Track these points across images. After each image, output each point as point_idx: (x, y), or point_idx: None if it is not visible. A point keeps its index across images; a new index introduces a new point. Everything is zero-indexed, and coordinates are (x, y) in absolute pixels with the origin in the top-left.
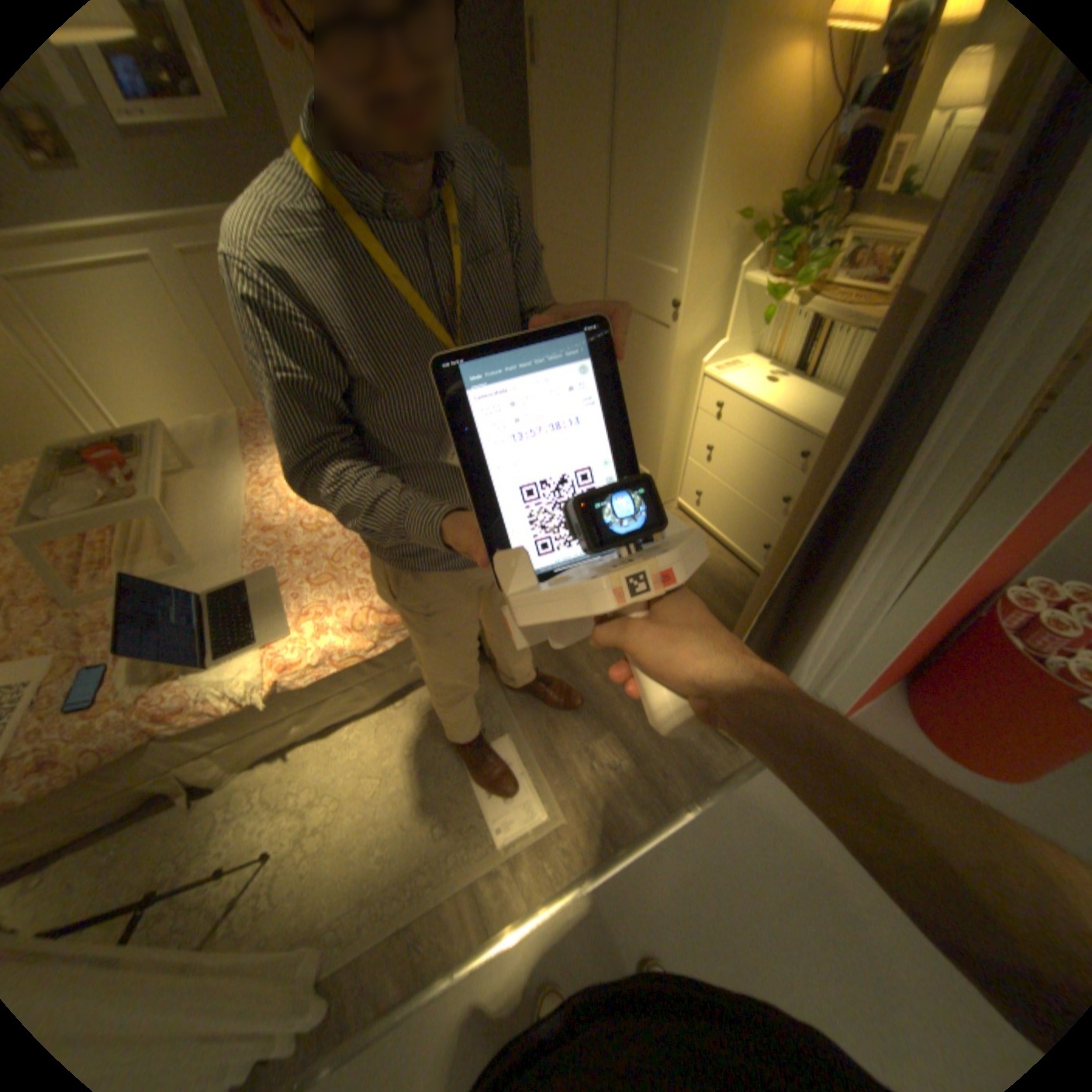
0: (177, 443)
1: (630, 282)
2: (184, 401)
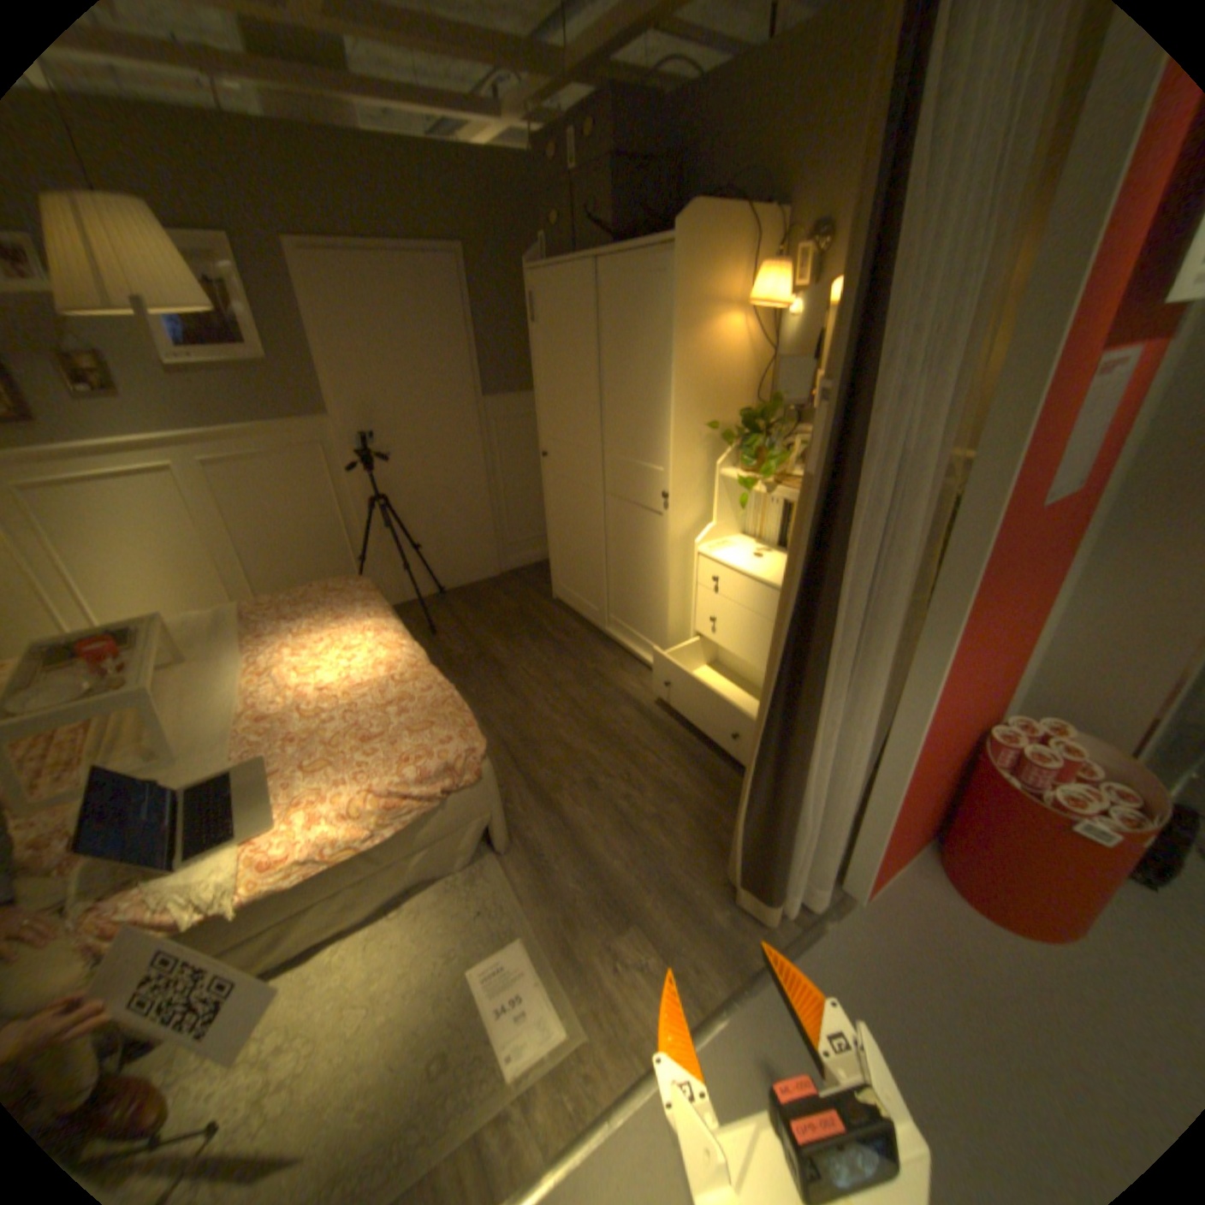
0: (173, 636)
1: (625, 479)
2: (179, 599)
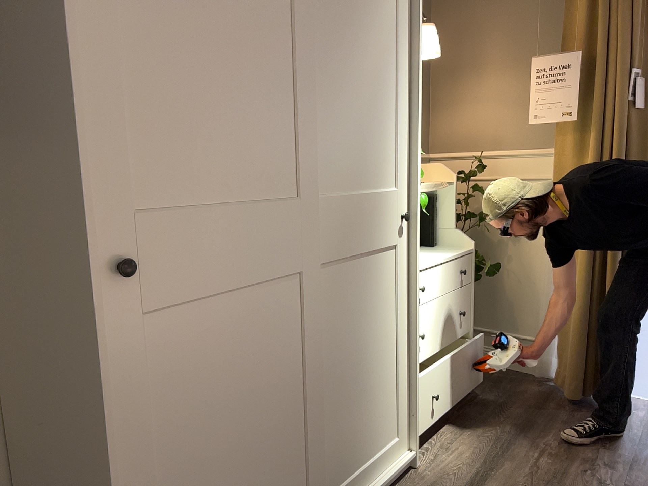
0: None
1: (350, 225)
2: None
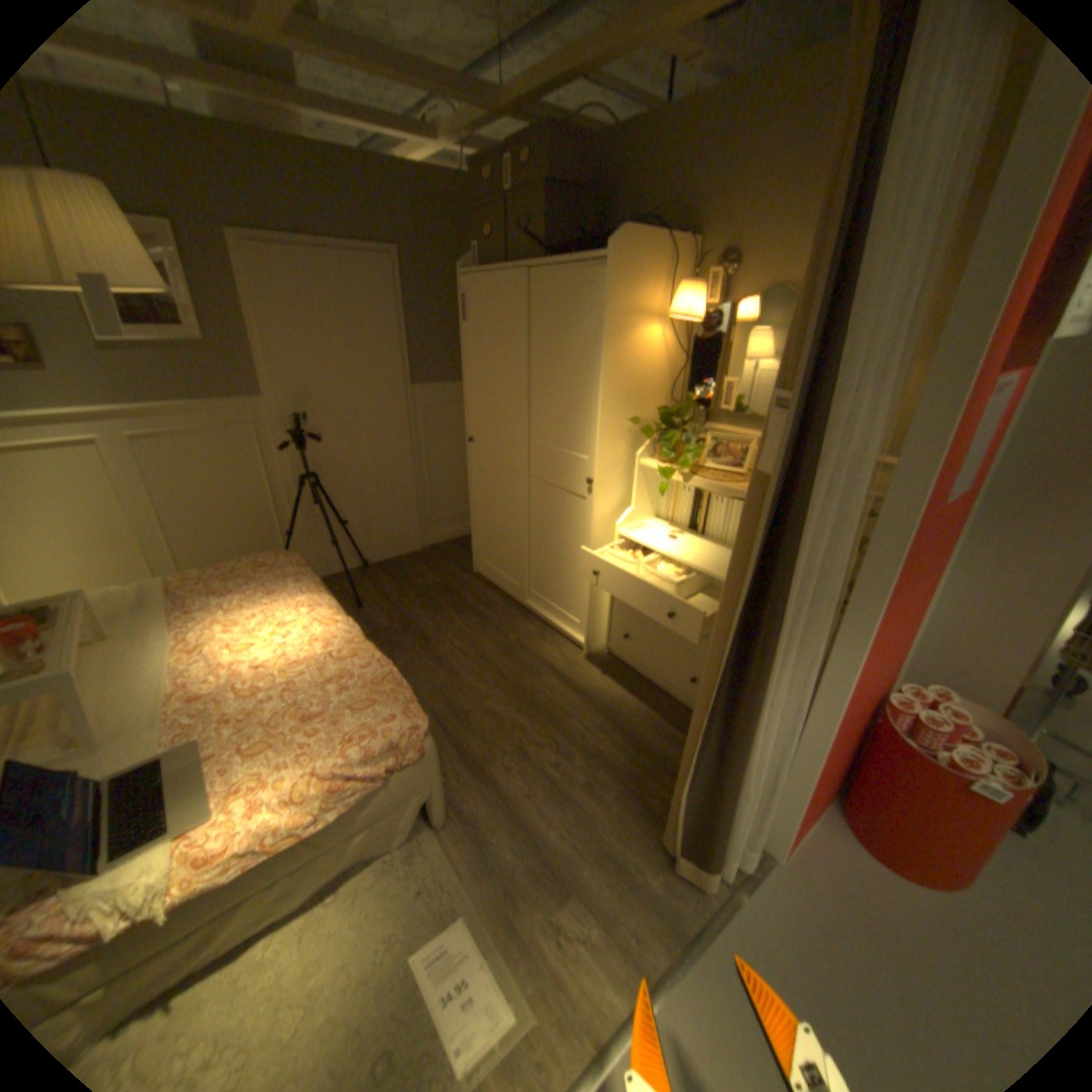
0: (95, 613)
1: (550, 465)
2: (96, 572)
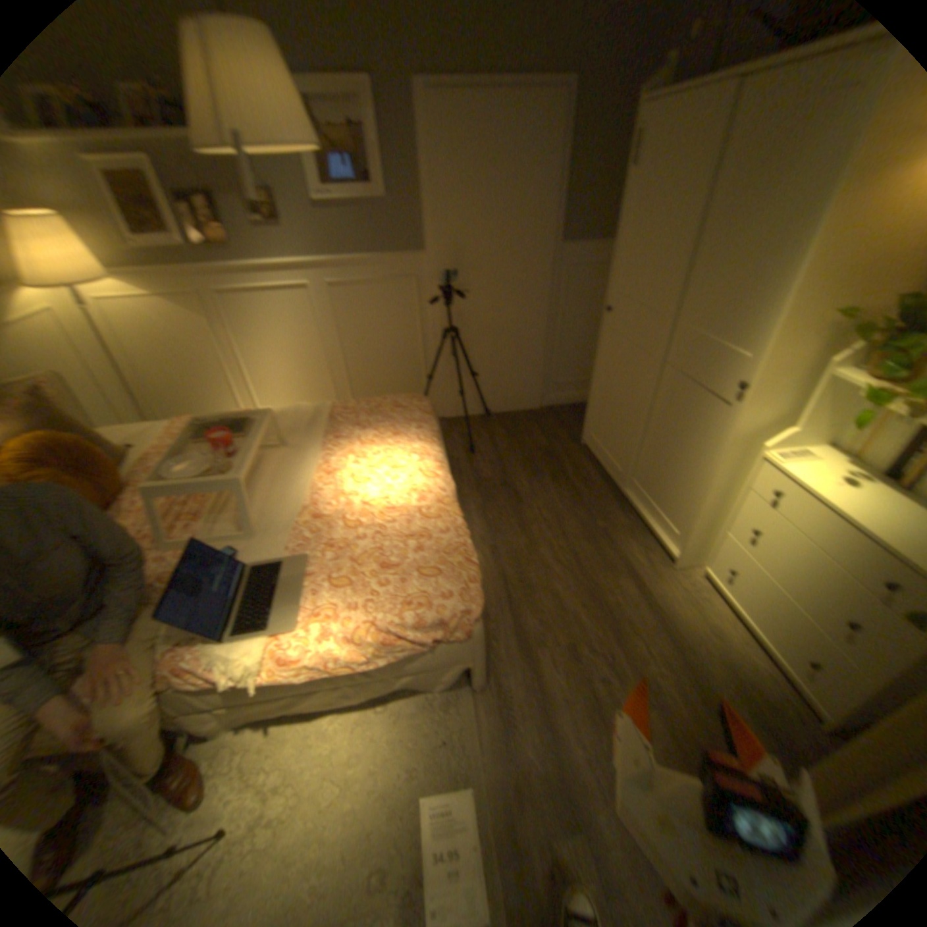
0: (281, 427)
1: (696, 354)
2: (305, 386)
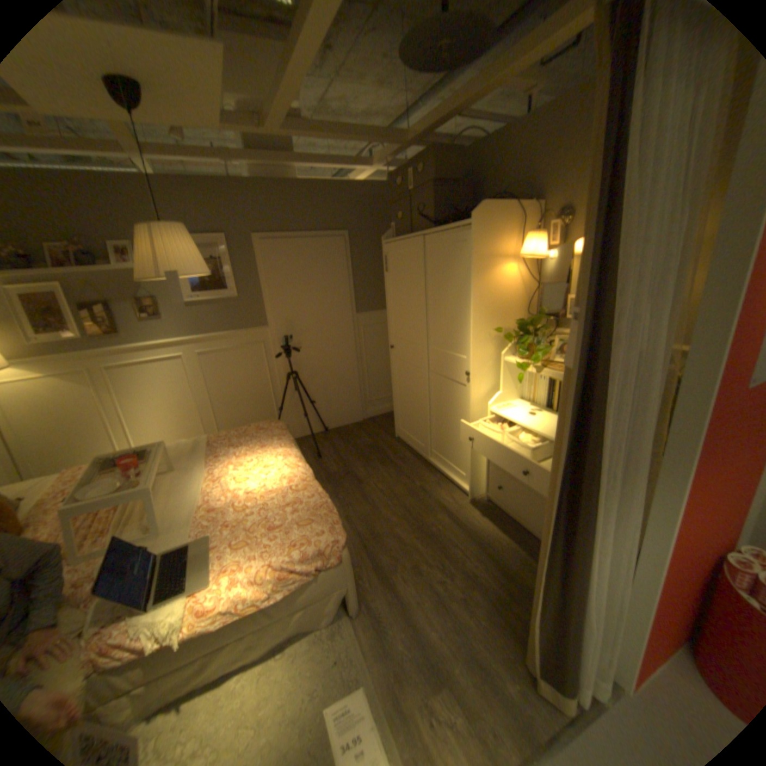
0: (168, 454)
1: (441, 362)
2: (176, 430)
